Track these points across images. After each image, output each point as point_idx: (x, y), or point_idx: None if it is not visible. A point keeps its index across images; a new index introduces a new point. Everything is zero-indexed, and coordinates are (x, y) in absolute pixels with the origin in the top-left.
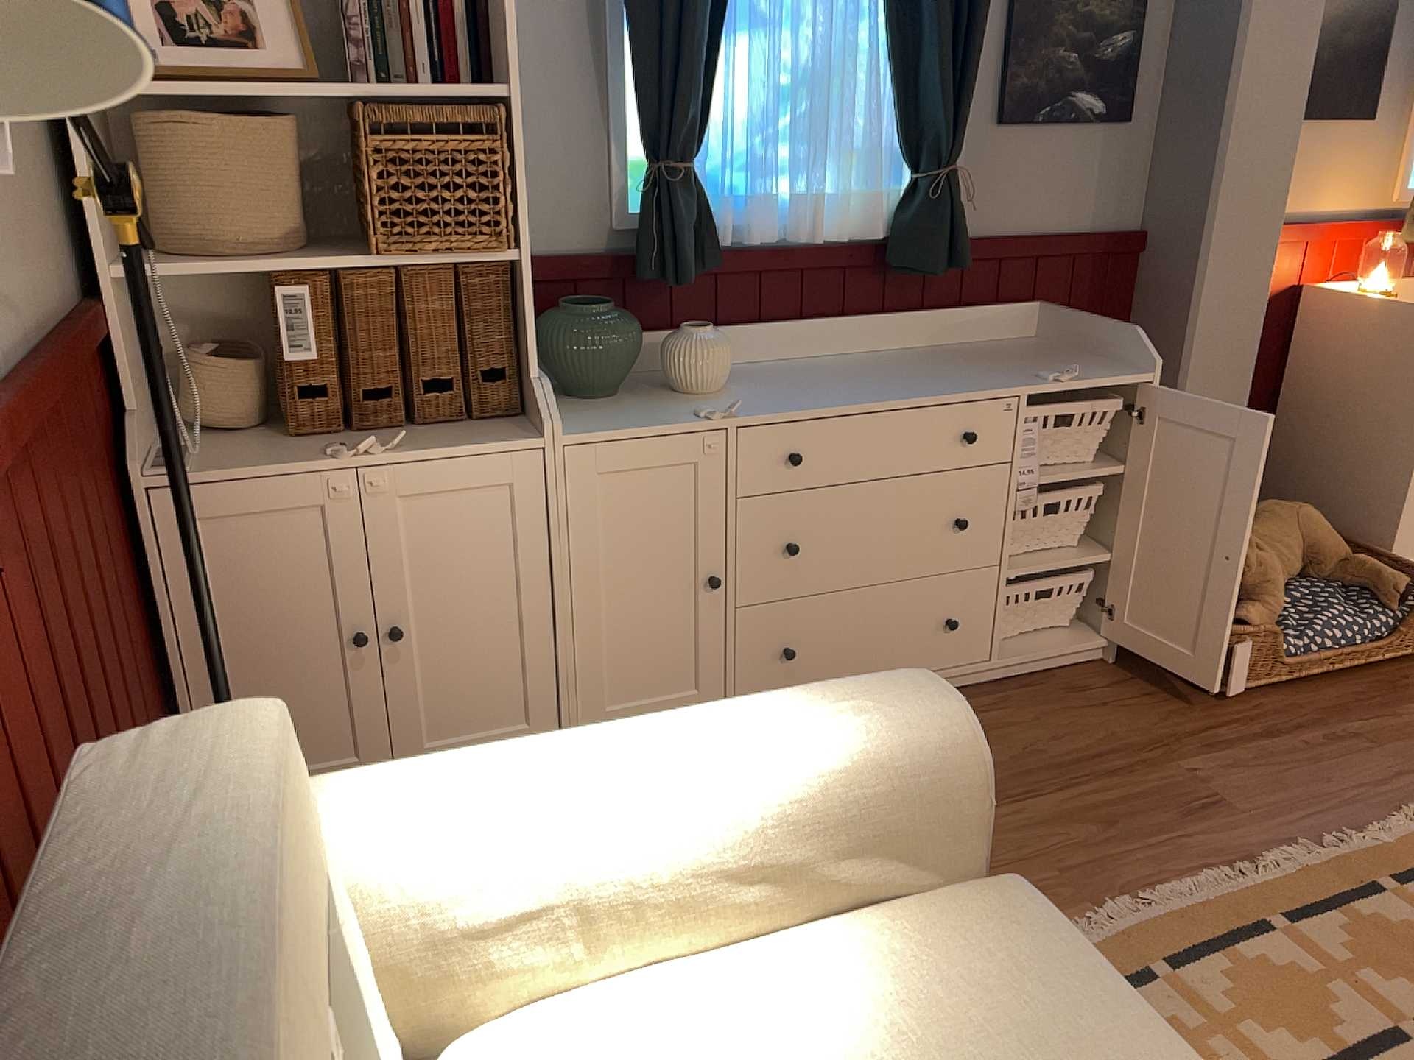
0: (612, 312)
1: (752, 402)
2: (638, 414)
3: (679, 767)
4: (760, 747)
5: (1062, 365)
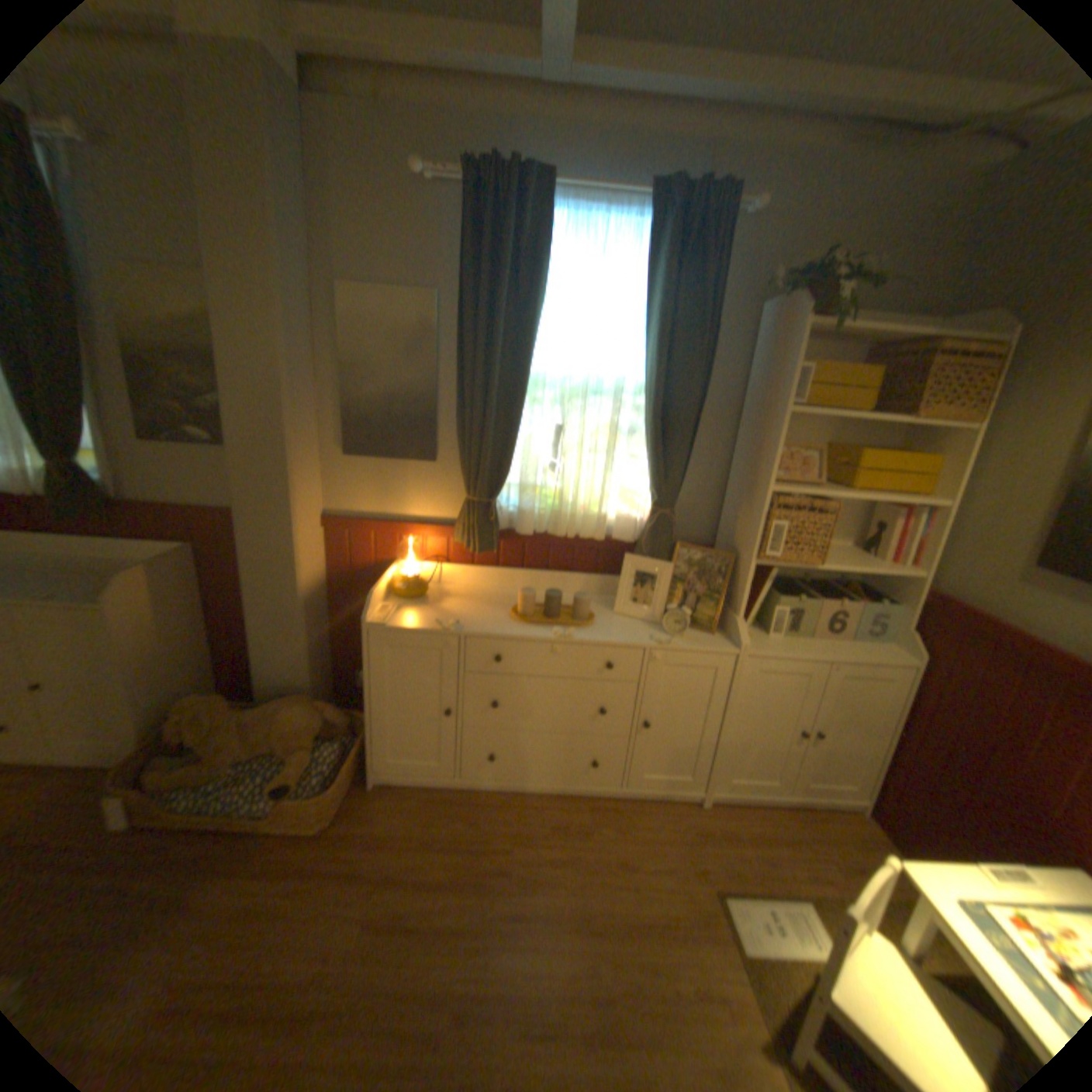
0: None
1: None
2: None
3: None
4: None
5: (95, 590)
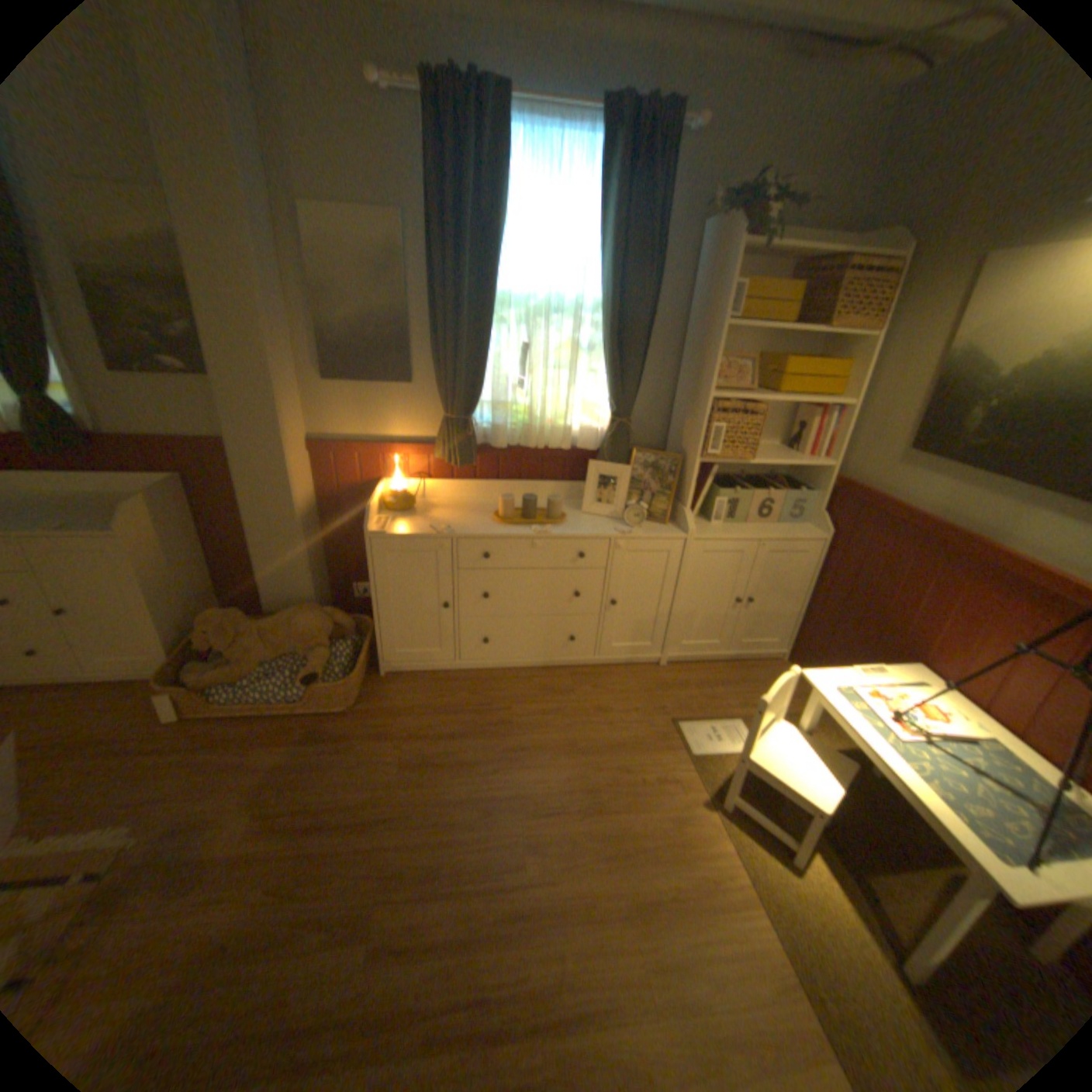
0: None
1: None
2: None
3: None
4: None
5: (101, 519)
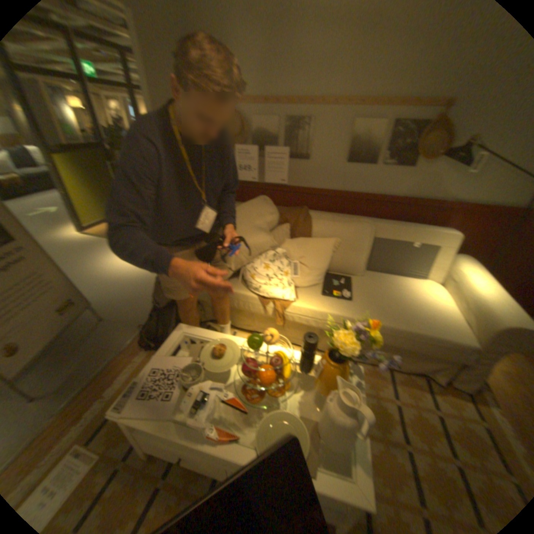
0: None
1: None
2: None
3: (486, 290)
4: (494, 299)
5: None
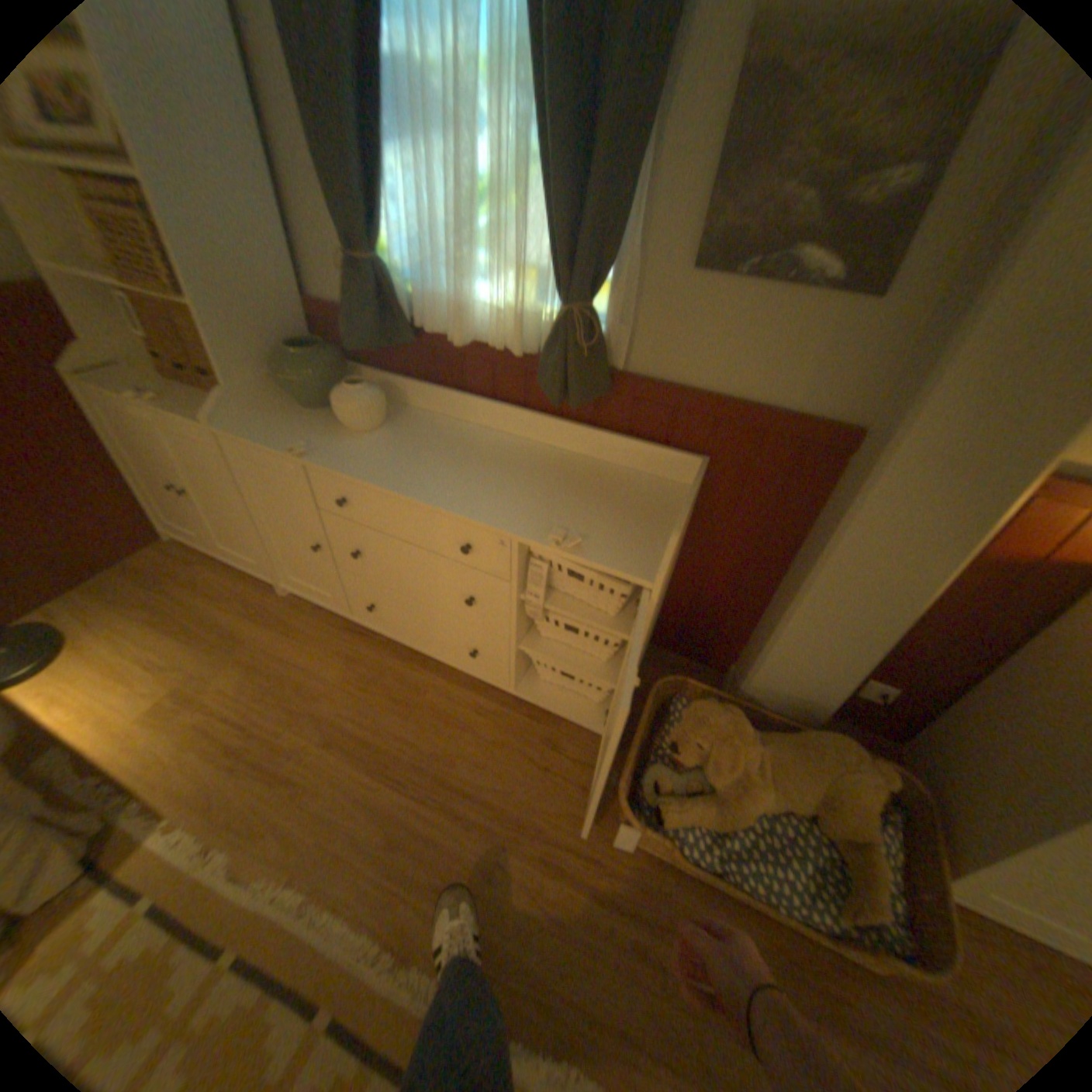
0: (305, 356)
1: (351, 451)
2: (283, 431)
3: None
4: None
5: (615, 529)
